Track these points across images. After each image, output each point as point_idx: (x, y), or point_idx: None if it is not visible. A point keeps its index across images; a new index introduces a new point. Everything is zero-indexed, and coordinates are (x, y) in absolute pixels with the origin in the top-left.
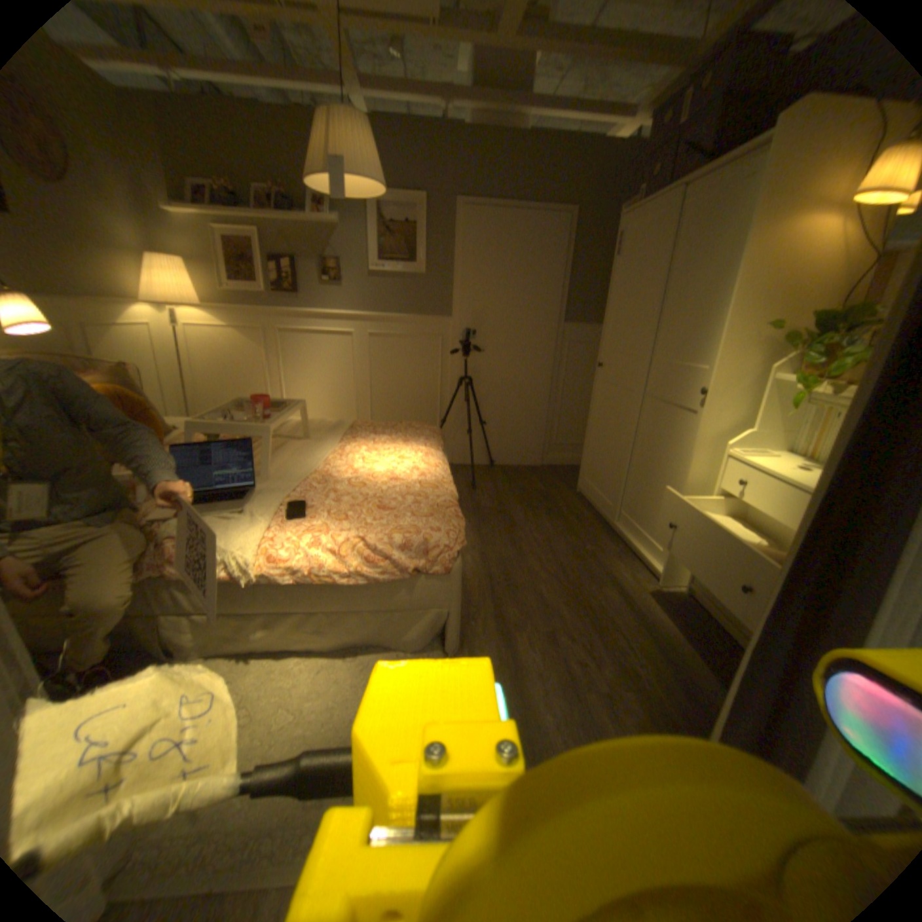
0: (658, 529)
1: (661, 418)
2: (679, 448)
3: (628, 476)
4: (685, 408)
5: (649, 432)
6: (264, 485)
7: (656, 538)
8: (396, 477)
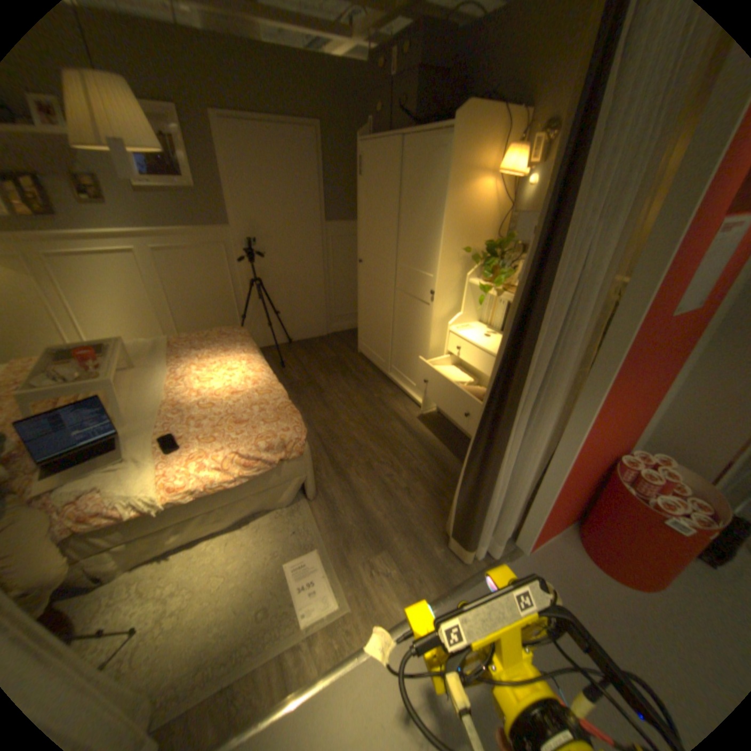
0: (416, 377)
1: (408, 305)
2: (421, 326)
3: (392, 343)
4: (422, 301)
5: (402, 314)
6: (127, 430)
7: (415, 382)
8: (237, 392)
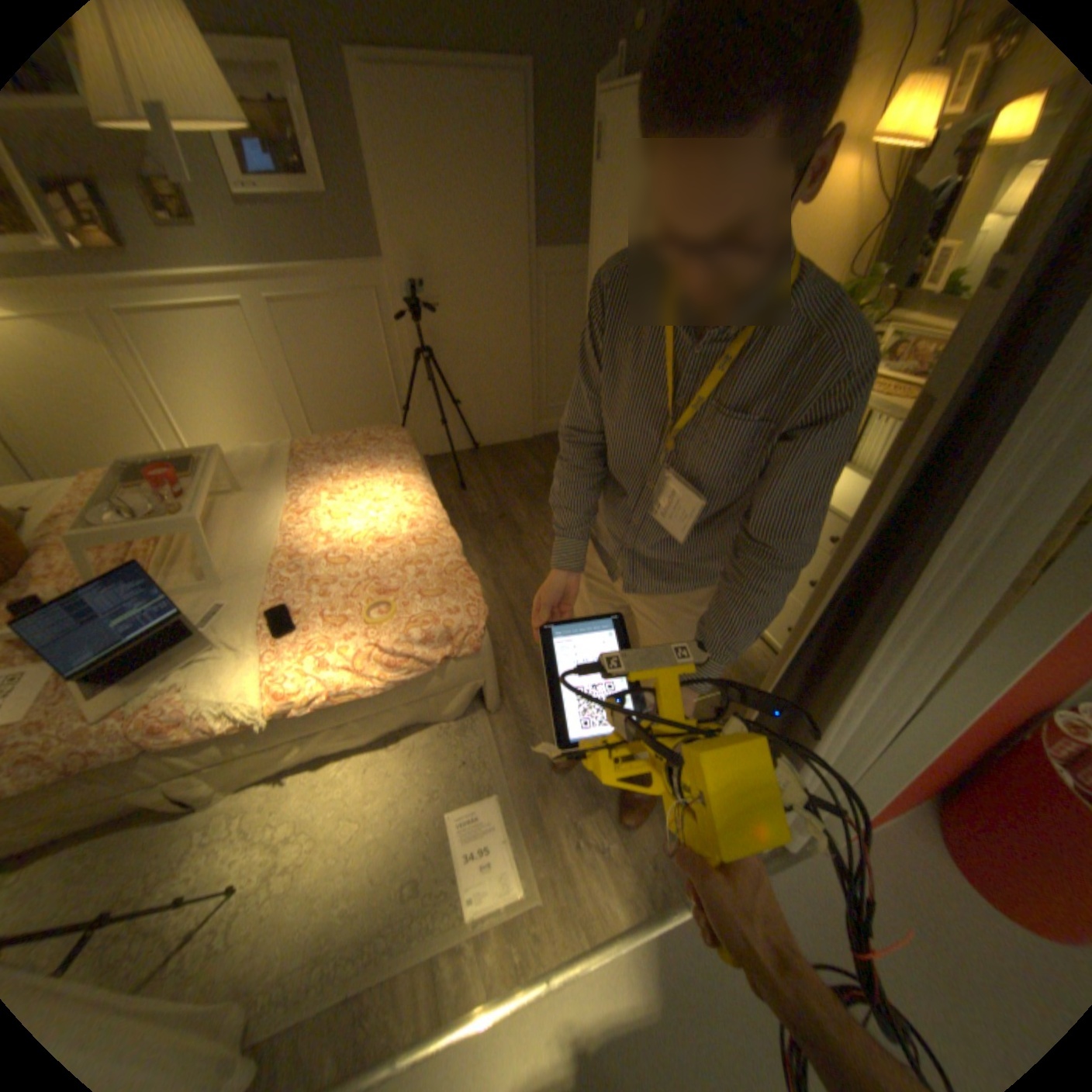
0: None
1: None
2: None
3: None
4: None
5: None
6: (221, 595)
7: None
8: (384, 541)
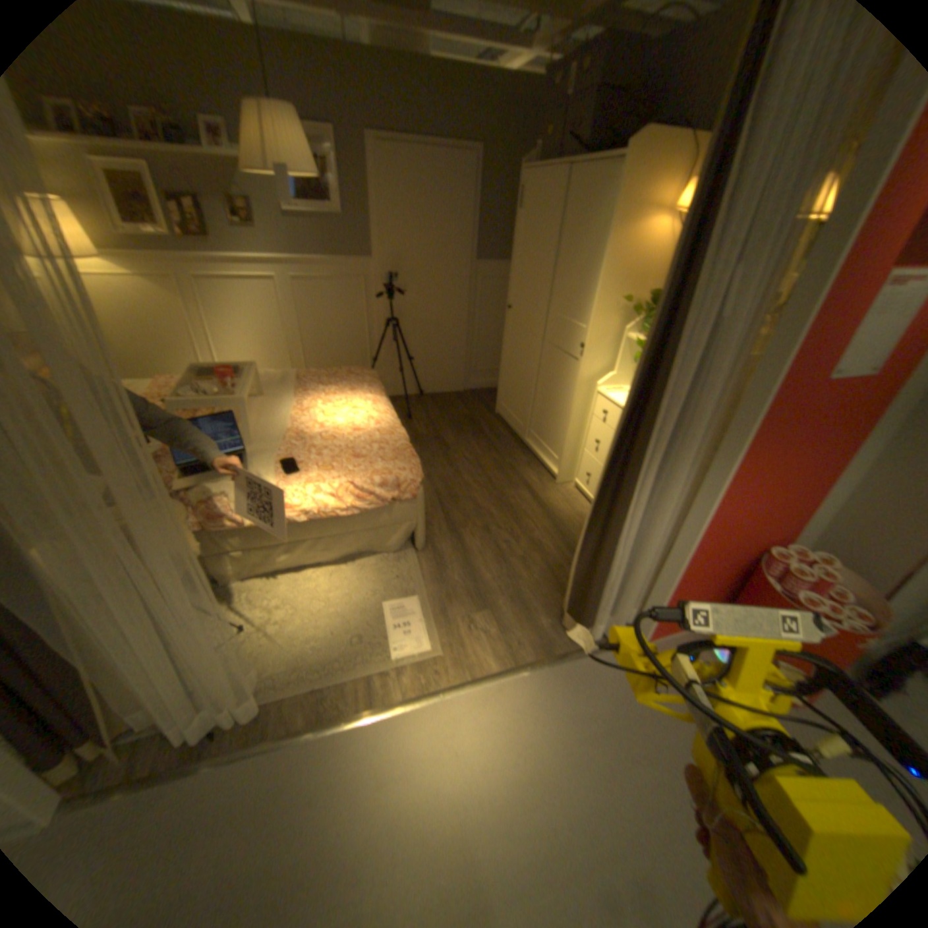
0: (555, 444)
1: (555, 361)
2: (567, 385)
3: (534, 404)
4: (571, 355)
5: (548, 371)
6: (254, 449)
7: (553, 450)
8: (359, 430)
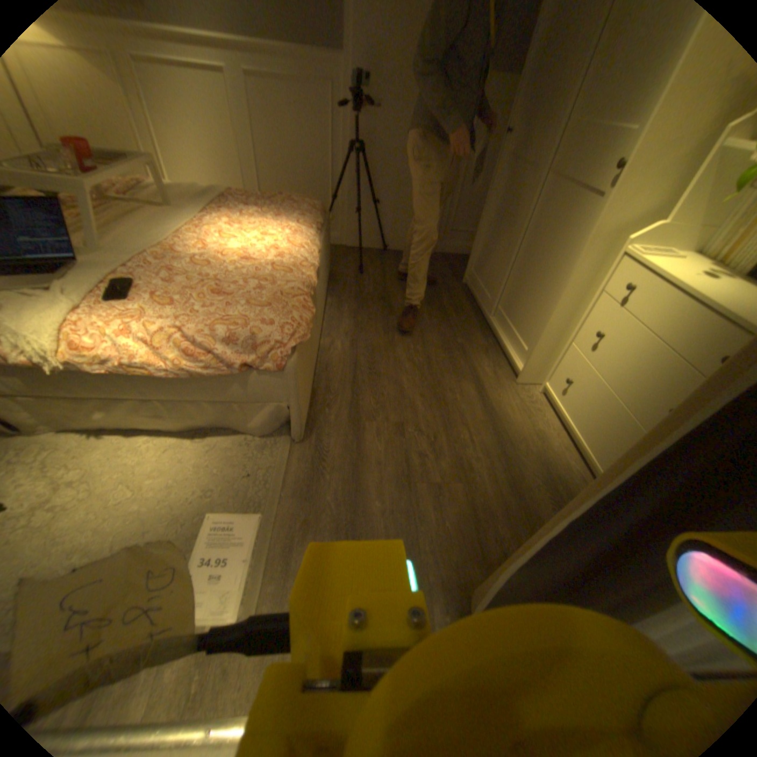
0: (529, 329)
1: (561, 202)
2: (572, 240)
3: (512, 270)
4: (592, 188)
5: (544, 220)
6: (89, 258)
7: (524, 337)
8: (247, 258)
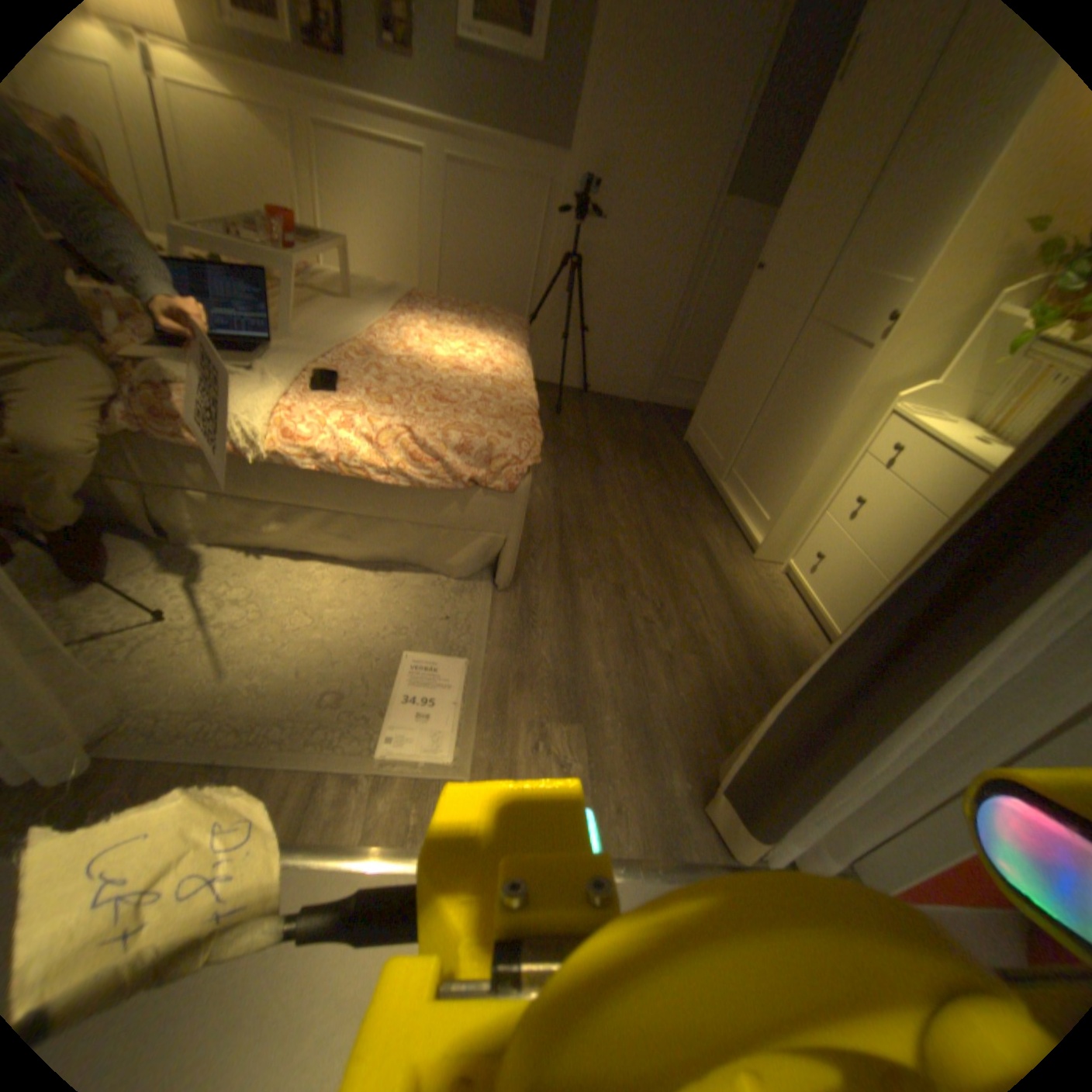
0: (773, 495)
1: (822, 351)
2: (833, 394)
3: (754, 425)
4: (860, 339)
5: (800, 370)
6: (284, 341)
7: (766, 504)
8: (462, 366)
